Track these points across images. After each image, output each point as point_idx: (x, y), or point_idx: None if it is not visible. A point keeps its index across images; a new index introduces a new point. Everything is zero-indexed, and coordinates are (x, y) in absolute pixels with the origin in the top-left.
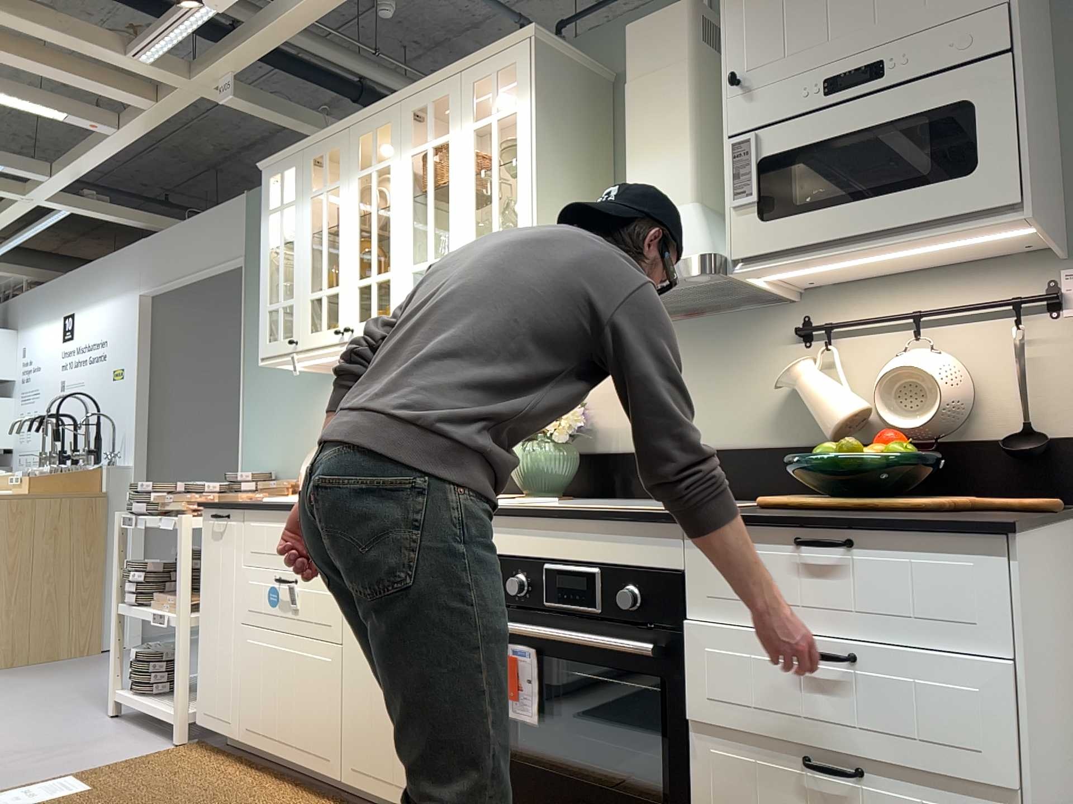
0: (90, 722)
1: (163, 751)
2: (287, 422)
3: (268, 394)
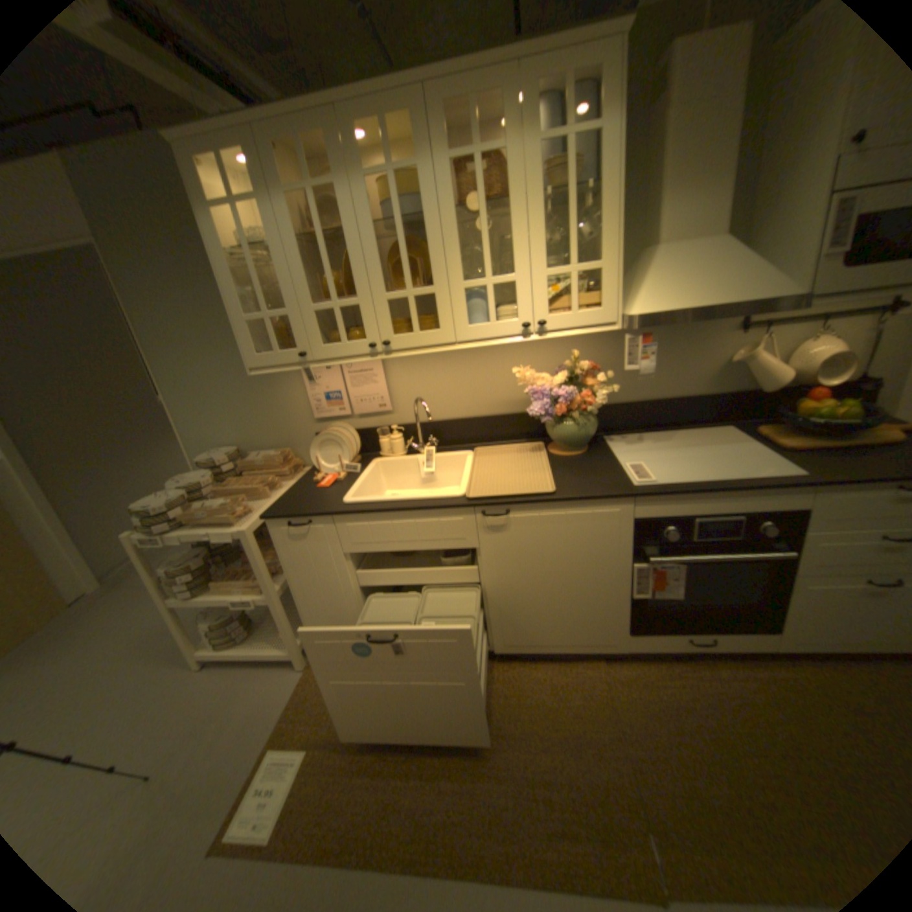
0: (187, 687)
1: (298, 682)
2: (235, 406)
3: (196, 383)
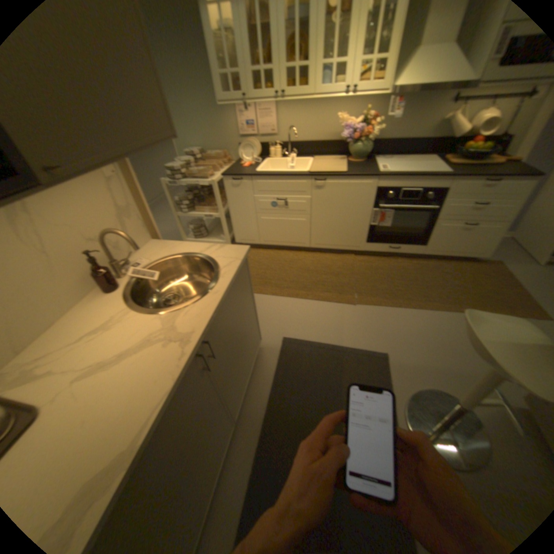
0: None
1: None
2: (200, 124)
3: (182, 109)
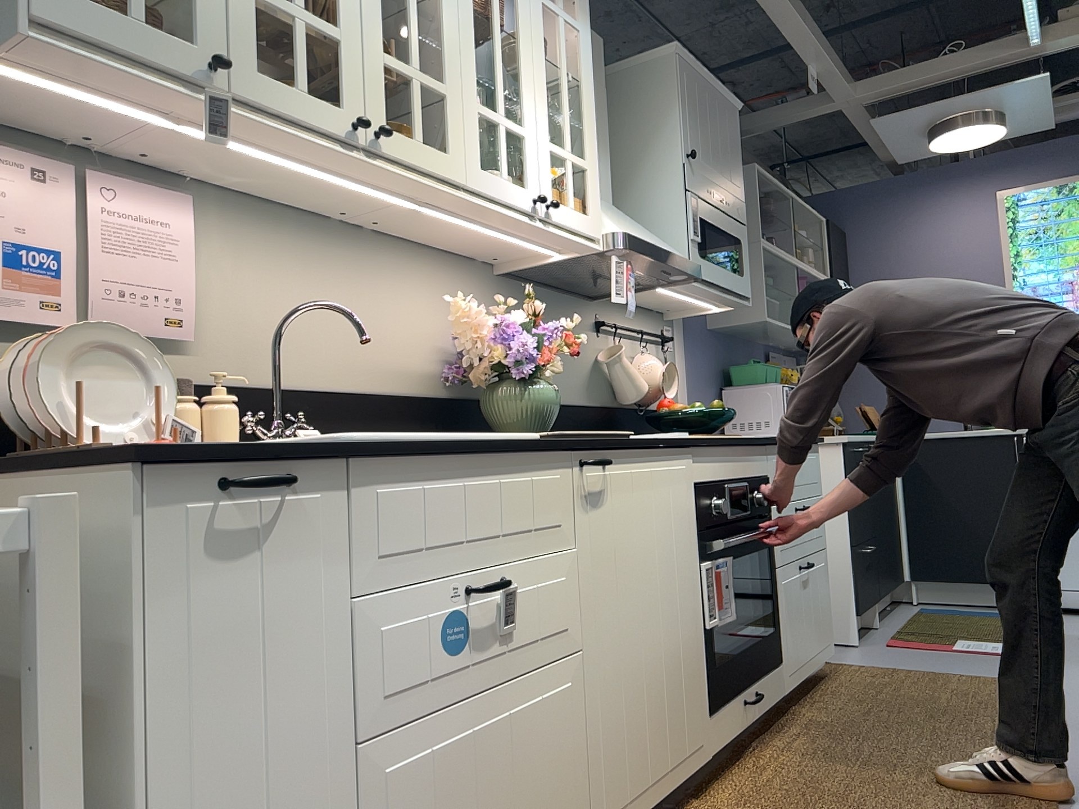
0: None
1: None
2: None
3: None
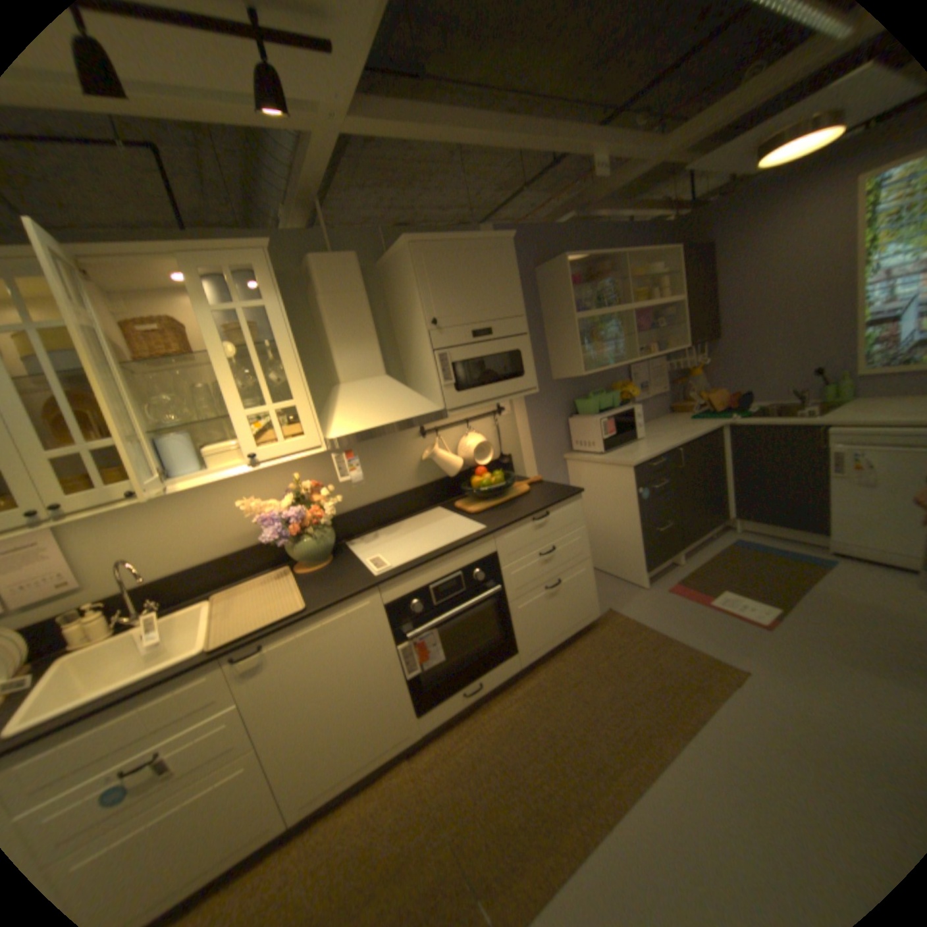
0: None
1: None
2: None
3: None
